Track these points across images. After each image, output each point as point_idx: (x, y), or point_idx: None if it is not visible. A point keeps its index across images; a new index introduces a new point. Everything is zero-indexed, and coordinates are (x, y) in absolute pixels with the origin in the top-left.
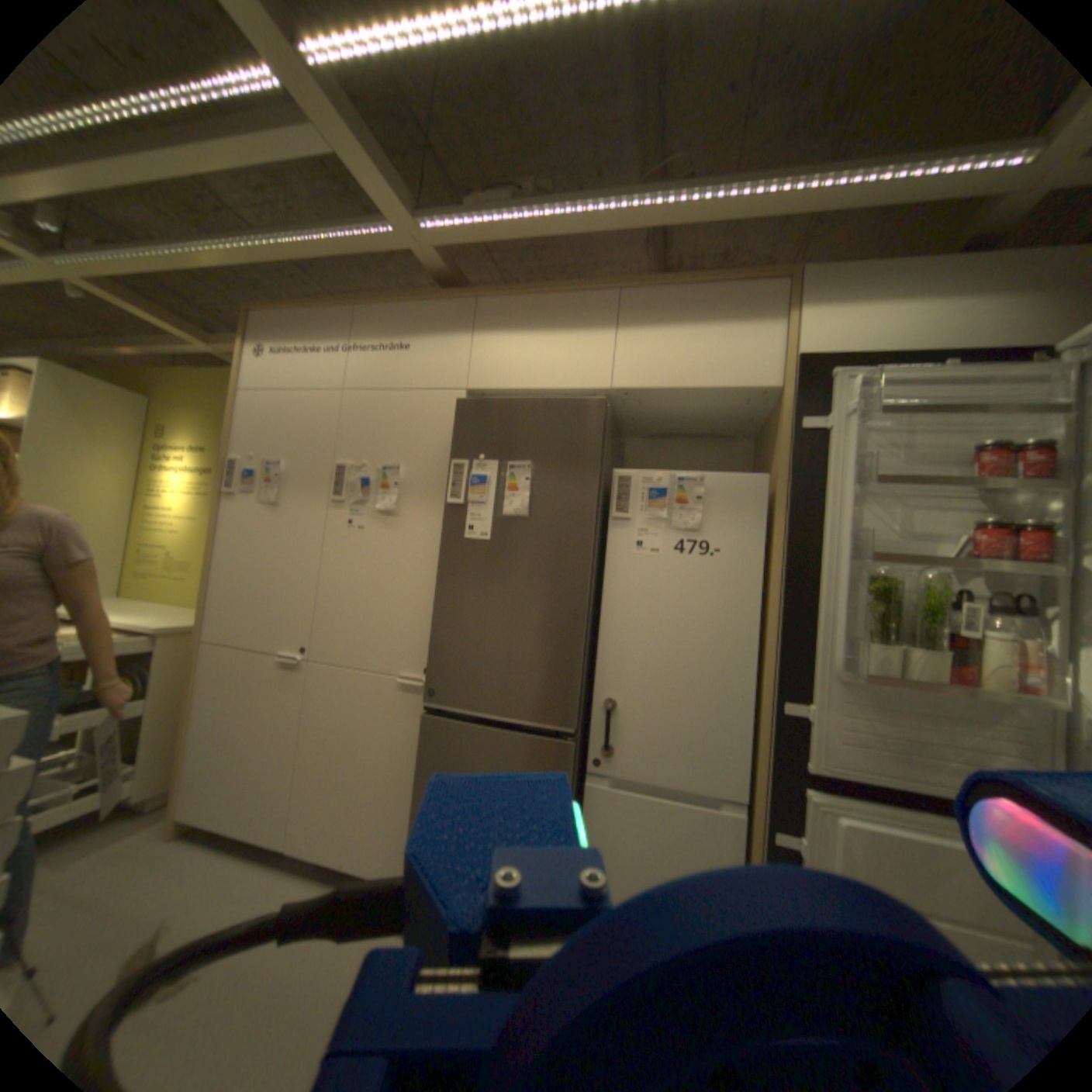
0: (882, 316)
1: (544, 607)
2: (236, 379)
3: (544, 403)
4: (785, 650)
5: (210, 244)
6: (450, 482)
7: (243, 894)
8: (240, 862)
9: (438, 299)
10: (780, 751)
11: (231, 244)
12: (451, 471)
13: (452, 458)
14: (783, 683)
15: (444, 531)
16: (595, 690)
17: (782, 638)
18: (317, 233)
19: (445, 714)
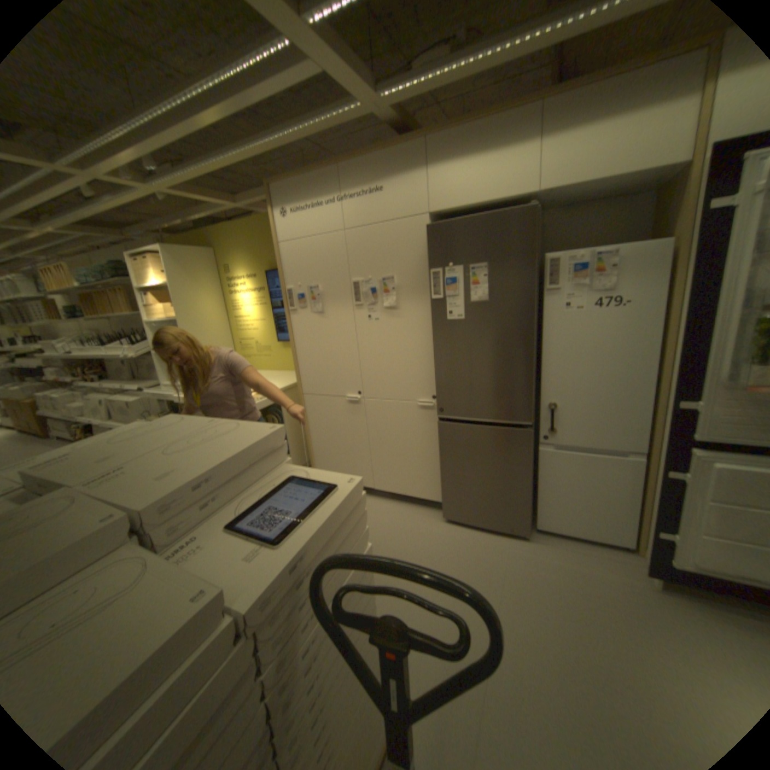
0: None
1: (506, 356)
2: (275, 234)
3: (491, 216)
4: (681, 366)
5: (239, 146)
6: (428, 282)
7: None
8: None
9: (397, 144)
10: (673, 427)
11: (252, 142)
12: (428, 273)
13: (427, 265)
14: (677, 386)
15: (430, 314)
16: (541, 398)
17: (681, 363)
18: (307, 119)
19: (449, 419)
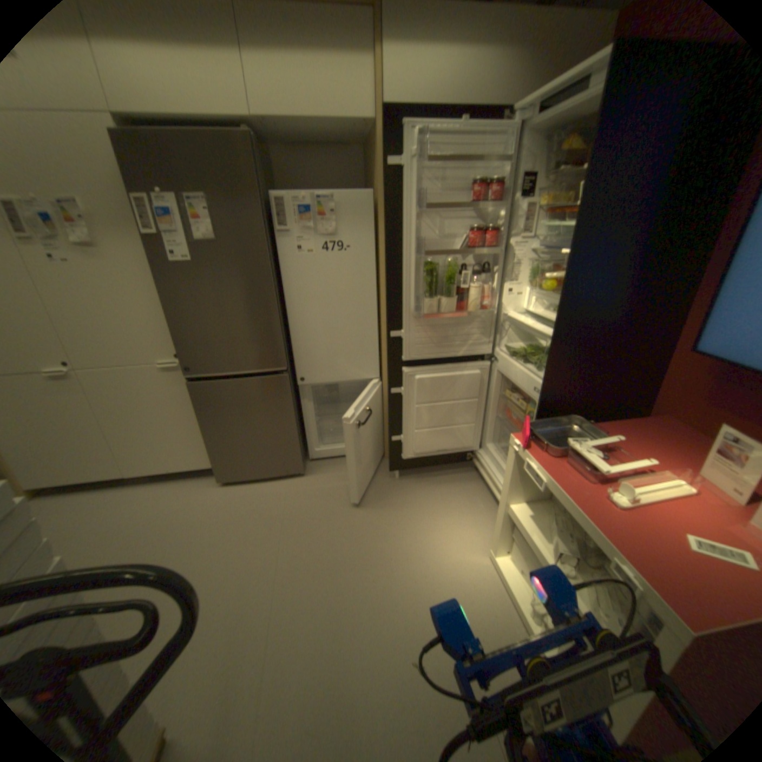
0: (434, 60)
1: (248, 302)
2: None
3: (198, 136)
4: (389, 303)
5: None
6: (135, 212)
7: (109, 504)
8: (93, 492)
9: None
10: (391, 353)
11: None
12: (132, 201)
13: (128, 188)
14: (389, 320)
15: (148, 255)
16: (292, 343)
17: (387, 300)
18: None
19: (201, 379)
